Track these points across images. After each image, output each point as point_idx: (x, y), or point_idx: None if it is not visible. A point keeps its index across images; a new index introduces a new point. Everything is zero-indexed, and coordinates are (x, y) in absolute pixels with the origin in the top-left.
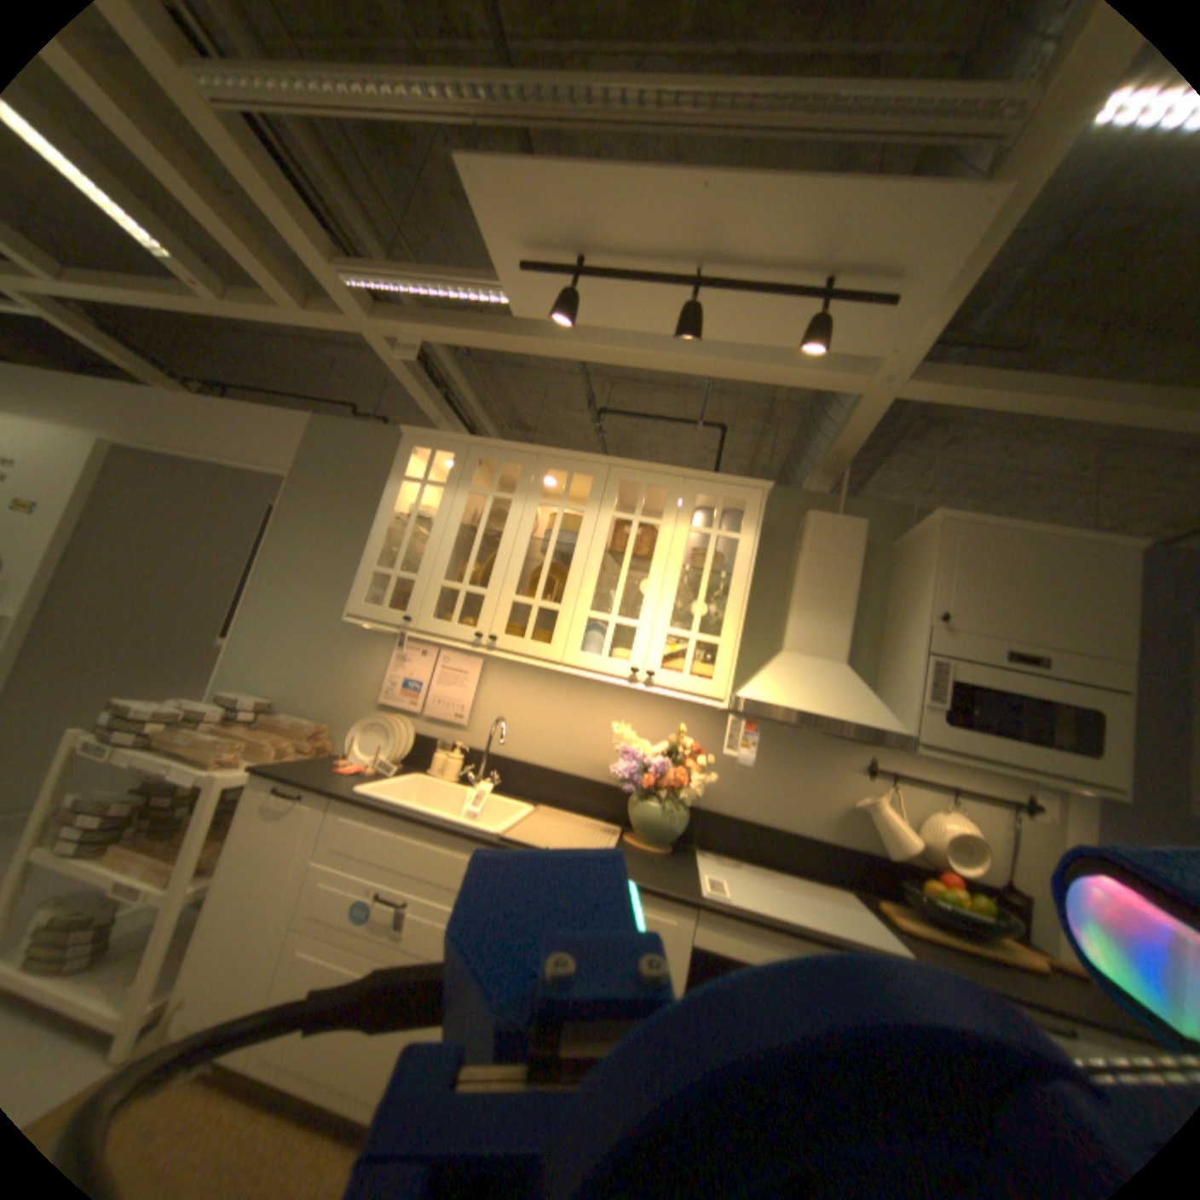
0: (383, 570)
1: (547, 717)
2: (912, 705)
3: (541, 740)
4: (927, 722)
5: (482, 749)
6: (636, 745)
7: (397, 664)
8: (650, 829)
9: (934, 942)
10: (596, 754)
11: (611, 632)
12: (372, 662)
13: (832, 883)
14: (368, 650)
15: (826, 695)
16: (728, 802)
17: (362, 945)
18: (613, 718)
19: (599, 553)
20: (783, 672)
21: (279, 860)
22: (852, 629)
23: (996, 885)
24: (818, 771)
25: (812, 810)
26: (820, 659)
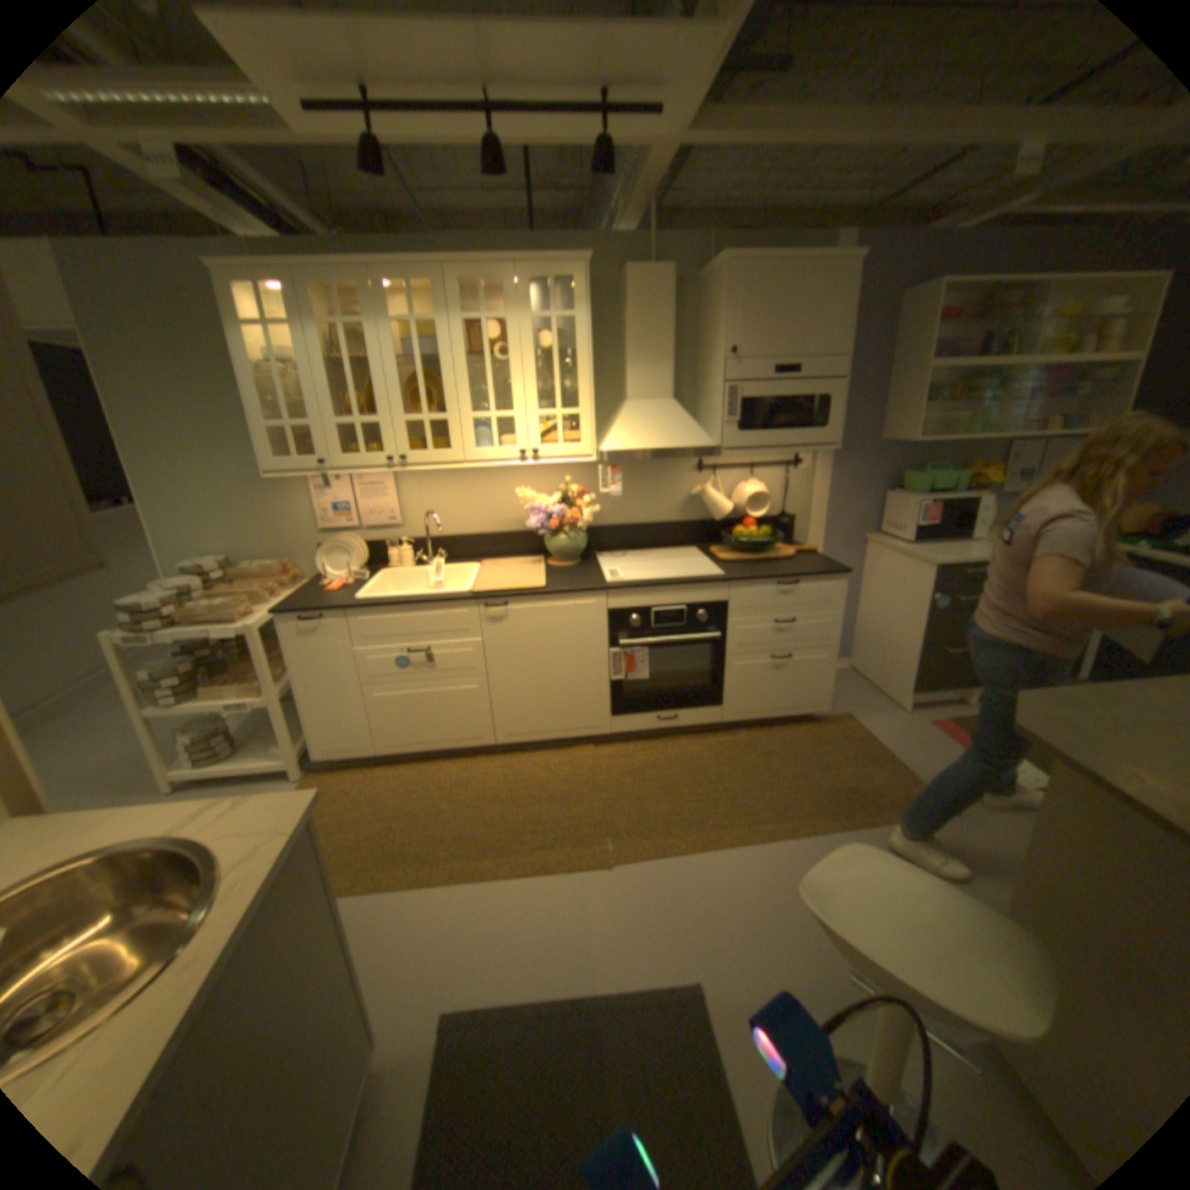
0: (267, 421)
1: (463, 500)
2: (717, 423)
3: (465, 518)
4: (727, 434)
5: (422, 538)
6: (538, 502)
7: (318, 496)
8: (564, 555)
9: (738, 562)
10: (510, 516)
11: (494, 425)
12: (293, 500)
13: (683, 546)
14: (284, 491)
15: (661, 433)
16: (610, 518)
17: (413, 679)
18: (514, 486)
19: (459, 354)
20: (630, 422)
21: (330, 657)
22: (674, 370)
23: (776, 516)
24: (665, 480)
25: (665, 506)
26: (654, 402)
